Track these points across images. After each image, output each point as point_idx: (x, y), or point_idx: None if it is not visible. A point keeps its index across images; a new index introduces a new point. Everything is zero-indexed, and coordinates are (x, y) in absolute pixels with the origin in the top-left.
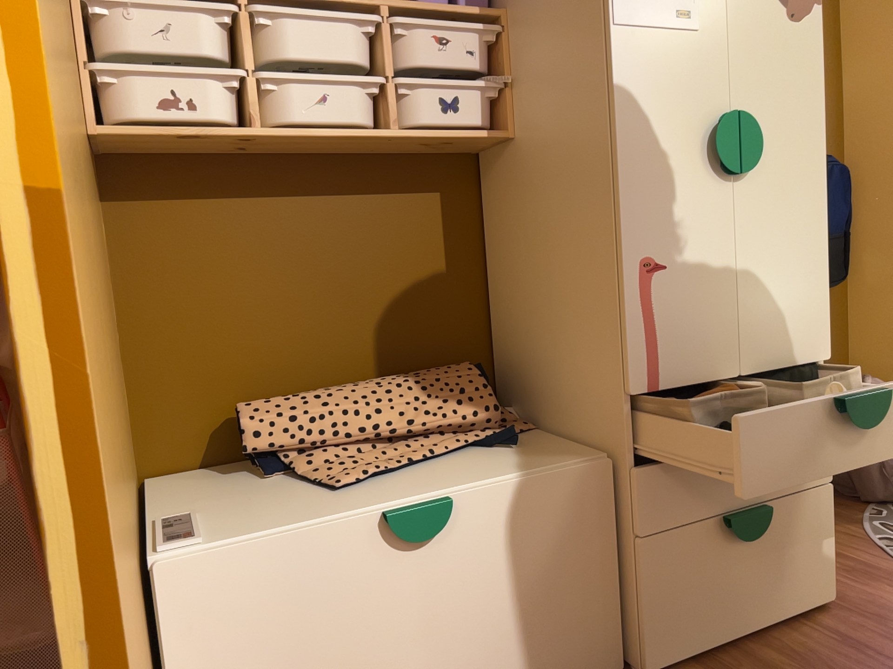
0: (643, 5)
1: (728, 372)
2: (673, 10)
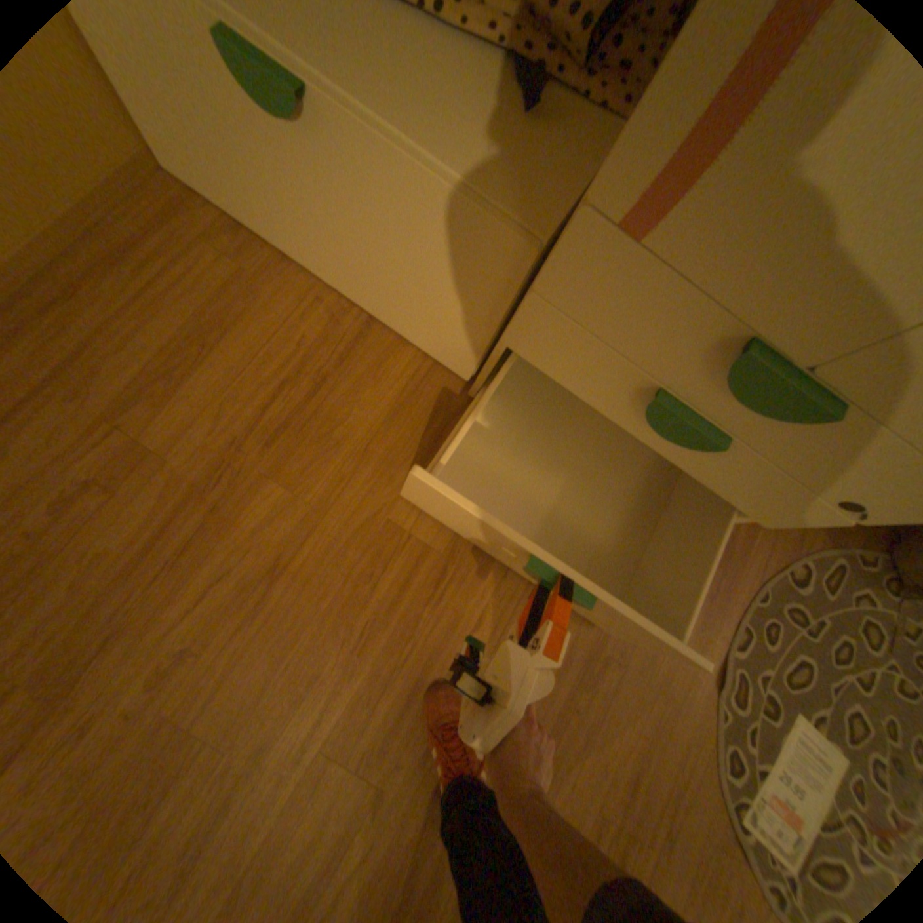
0: None
1: (792, 343)
2: None
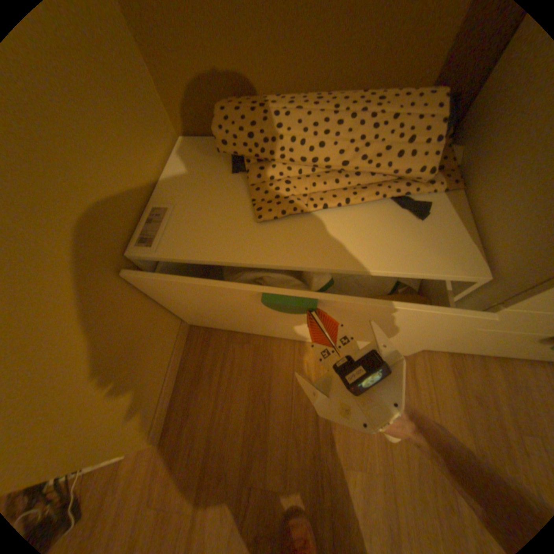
0: None
1: None
2: None
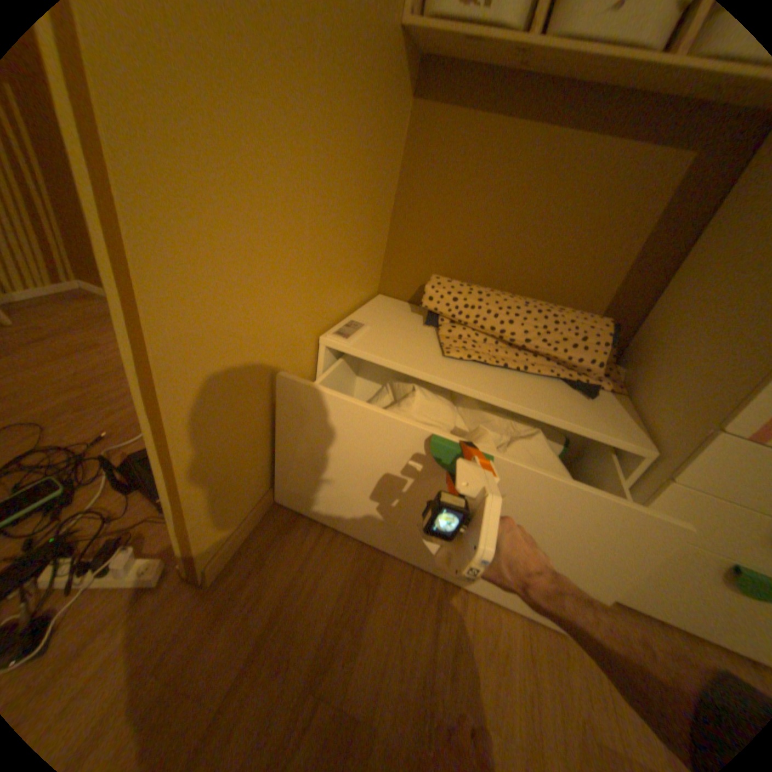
0: None
1: None
2: None
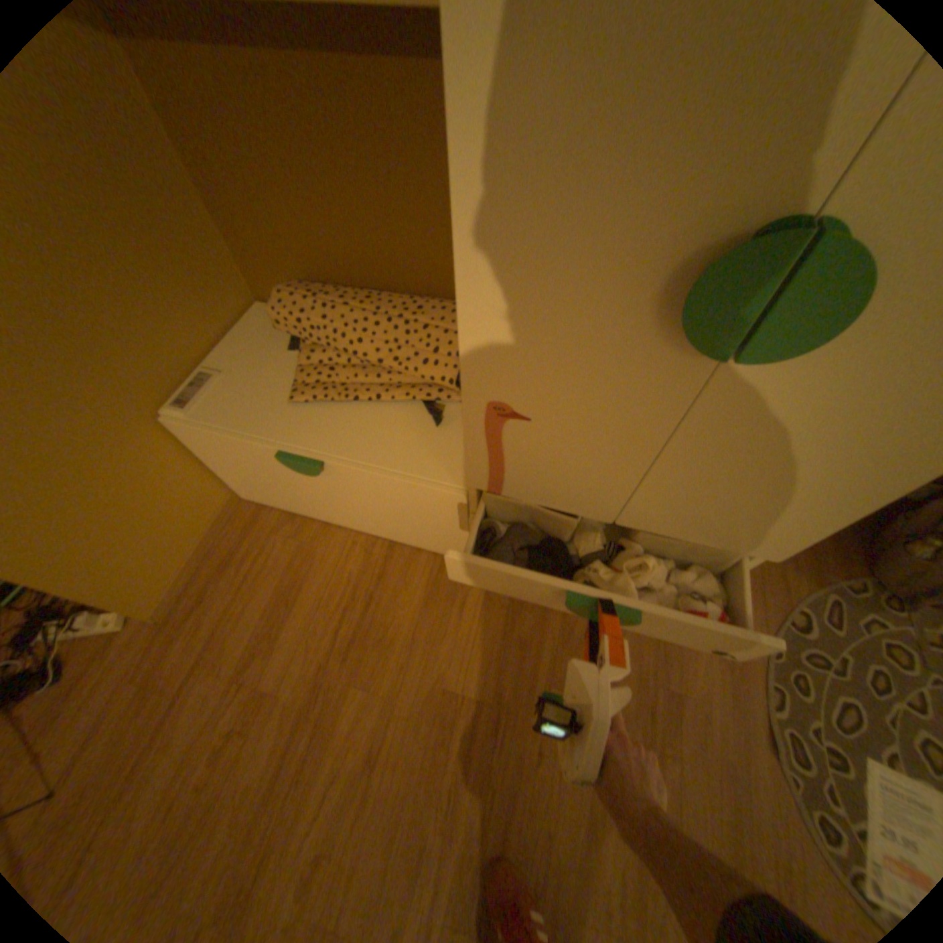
0: None
1: (594, 516)
2: None
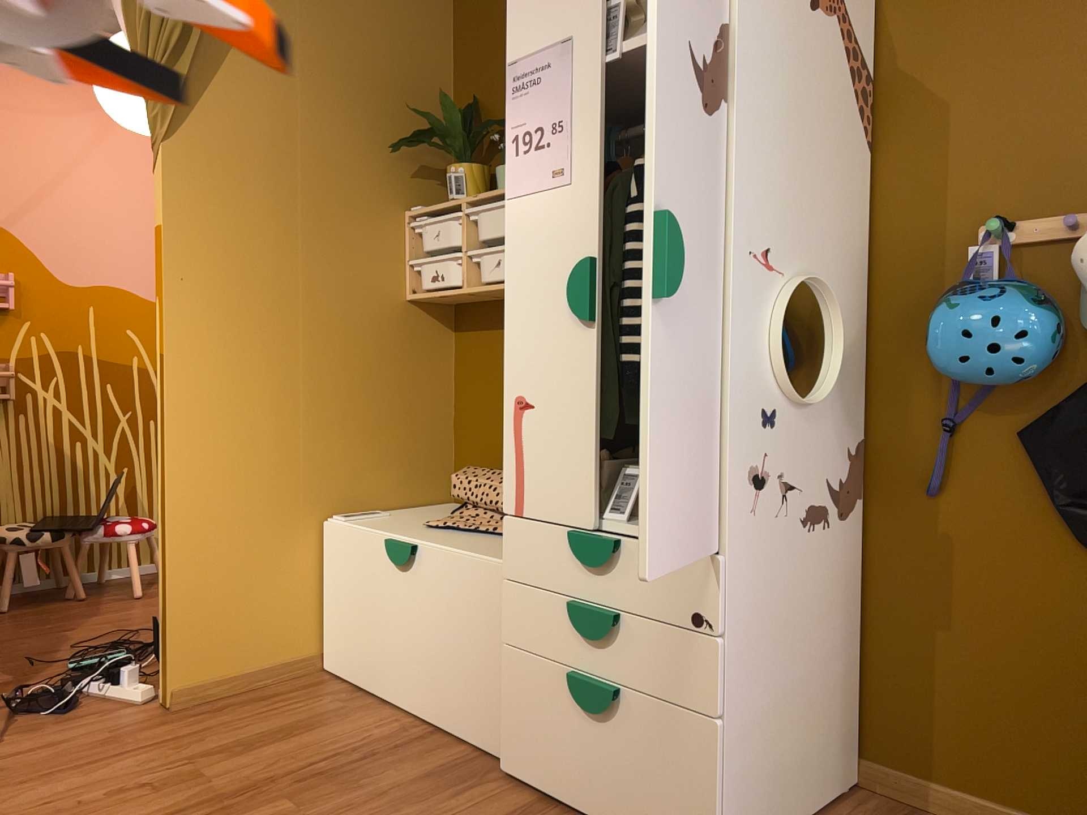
0: (527, 175)
1: (581, 523)
2: (549, 171)
